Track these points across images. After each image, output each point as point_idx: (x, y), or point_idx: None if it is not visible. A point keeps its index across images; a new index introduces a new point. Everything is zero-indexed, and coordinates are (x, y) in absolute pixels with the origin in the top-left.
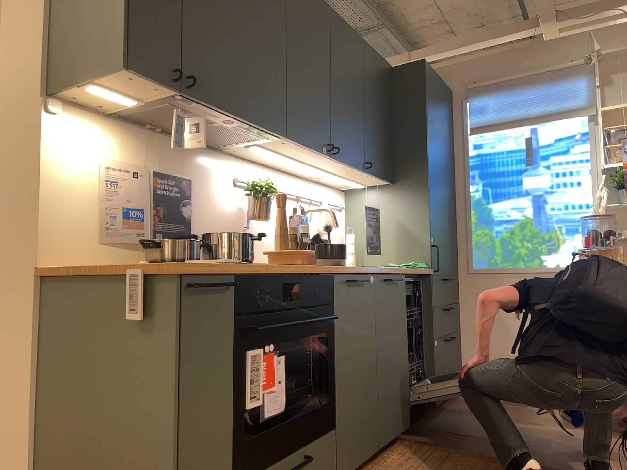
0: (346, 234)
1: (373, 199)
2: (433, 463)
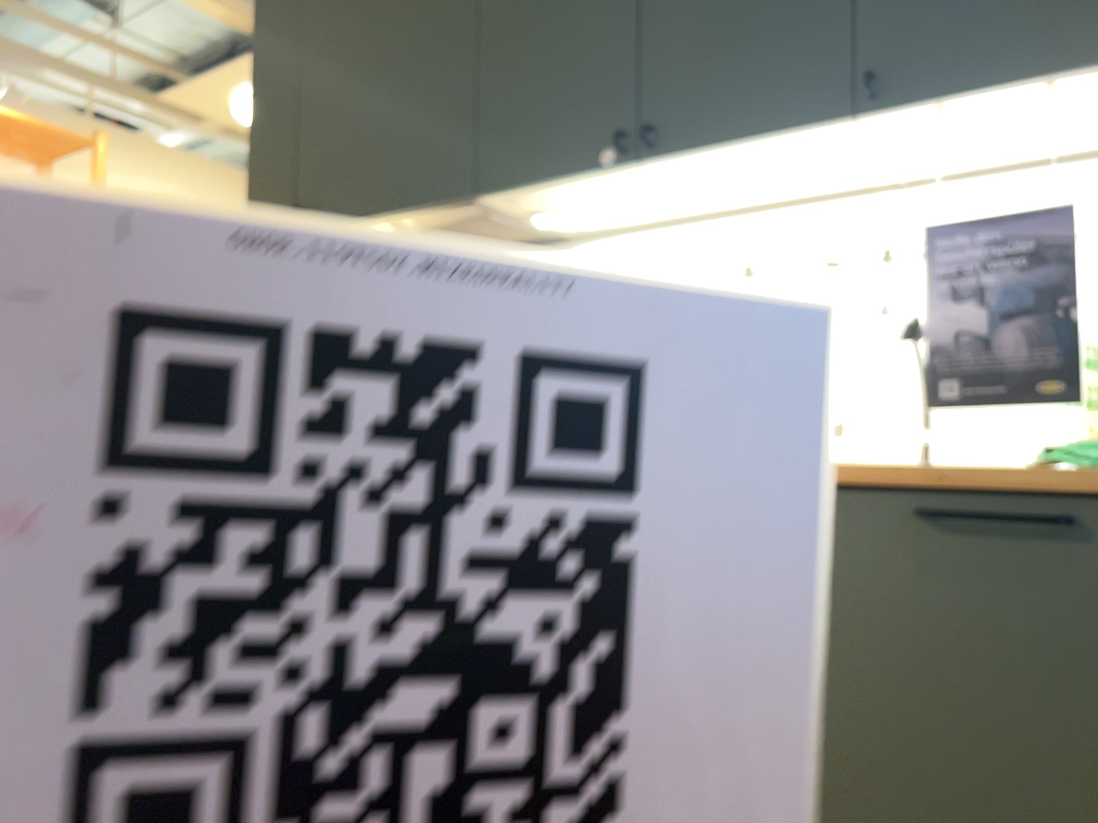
0: None
1: None
2: None
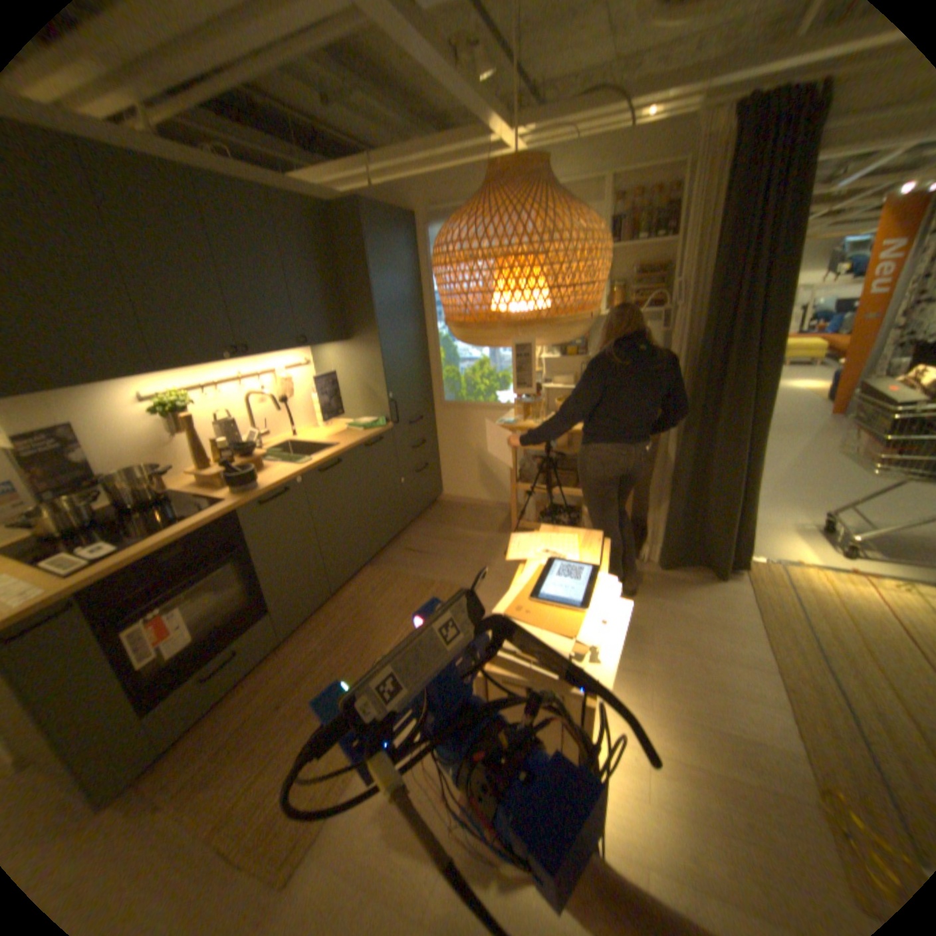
0: (312, 392)
1: (334, 354)
2: (377, 594)
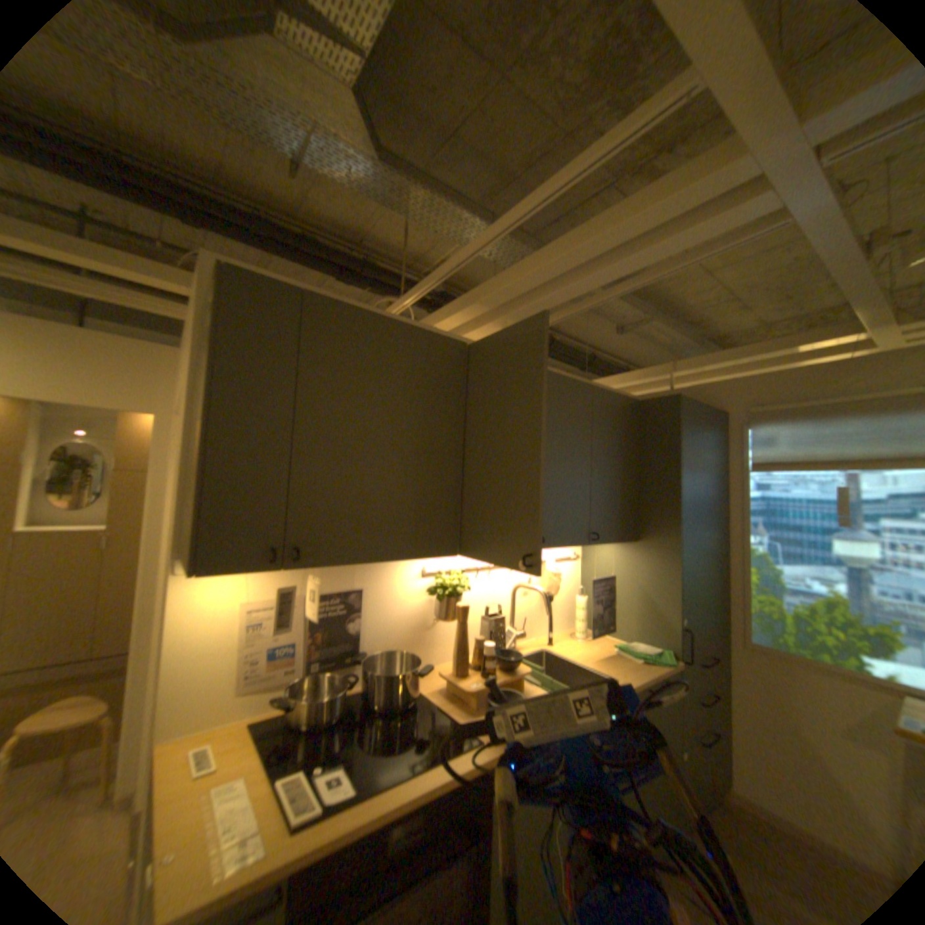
0: (577, 593)
1: (612, 554)
2: None
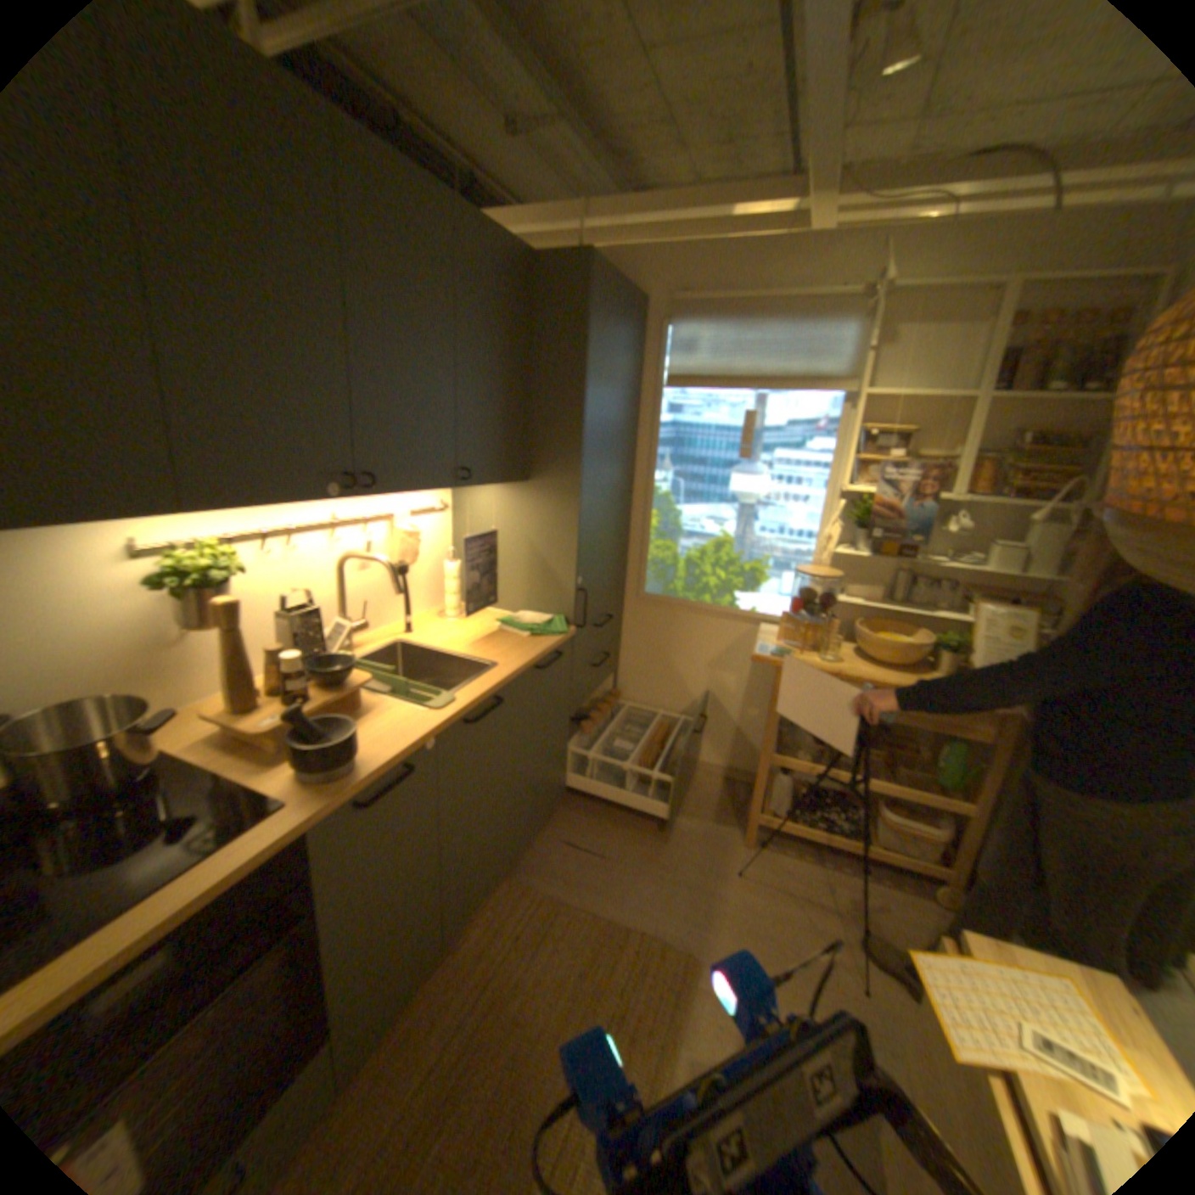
0: (445, 557)
1: (493, 500)
2: (524, 950)
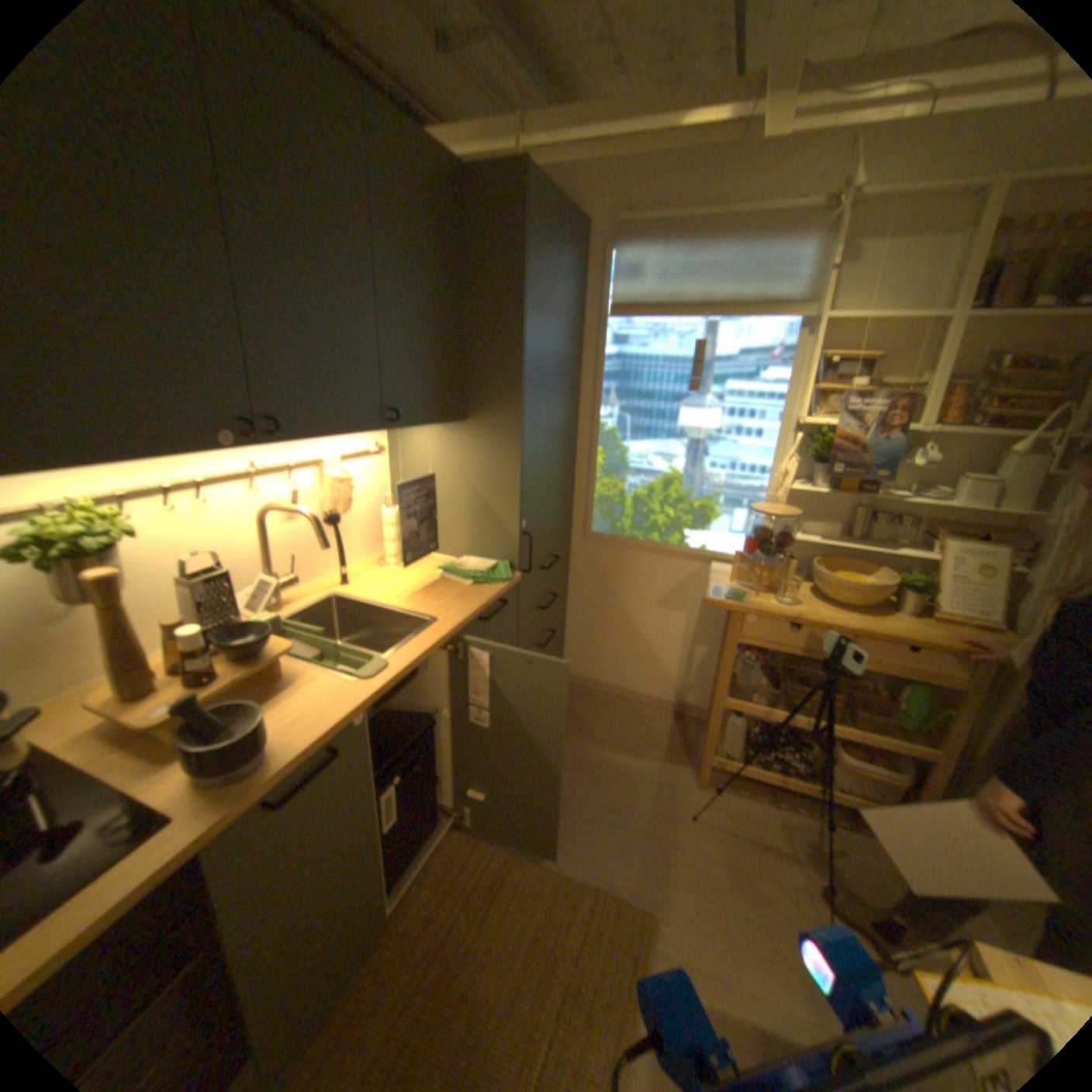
0: (384, 503)
1: (432, 442)
2: (476, 913)
